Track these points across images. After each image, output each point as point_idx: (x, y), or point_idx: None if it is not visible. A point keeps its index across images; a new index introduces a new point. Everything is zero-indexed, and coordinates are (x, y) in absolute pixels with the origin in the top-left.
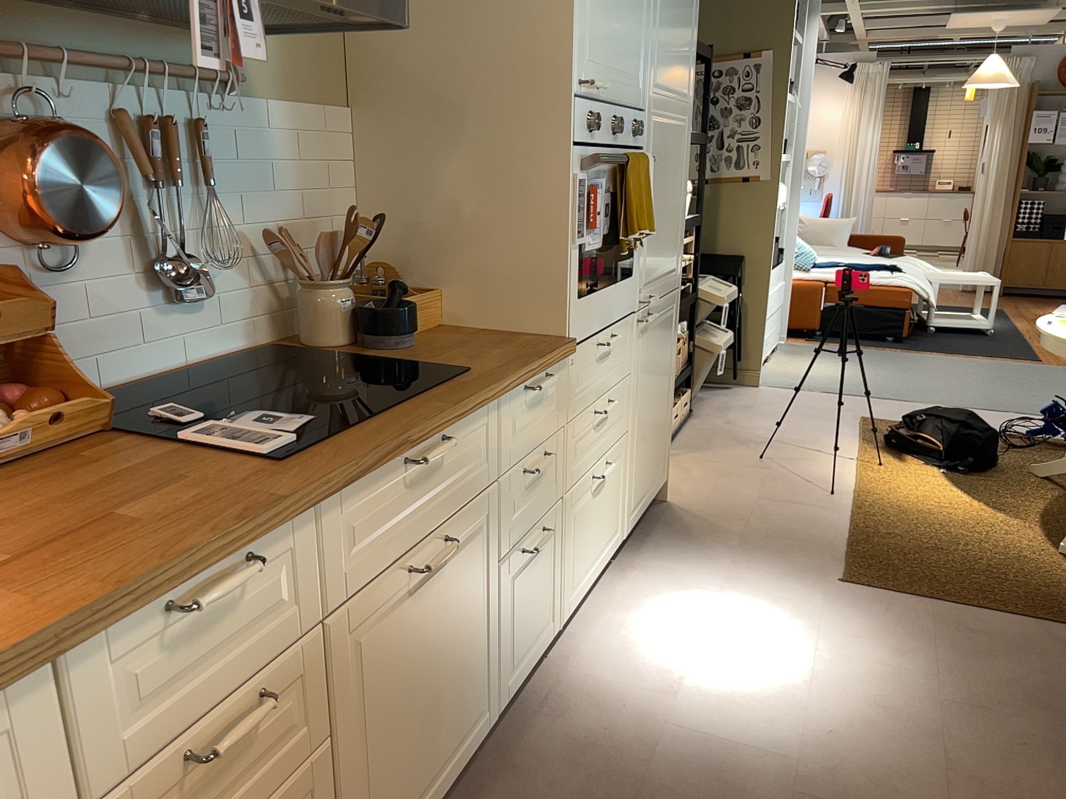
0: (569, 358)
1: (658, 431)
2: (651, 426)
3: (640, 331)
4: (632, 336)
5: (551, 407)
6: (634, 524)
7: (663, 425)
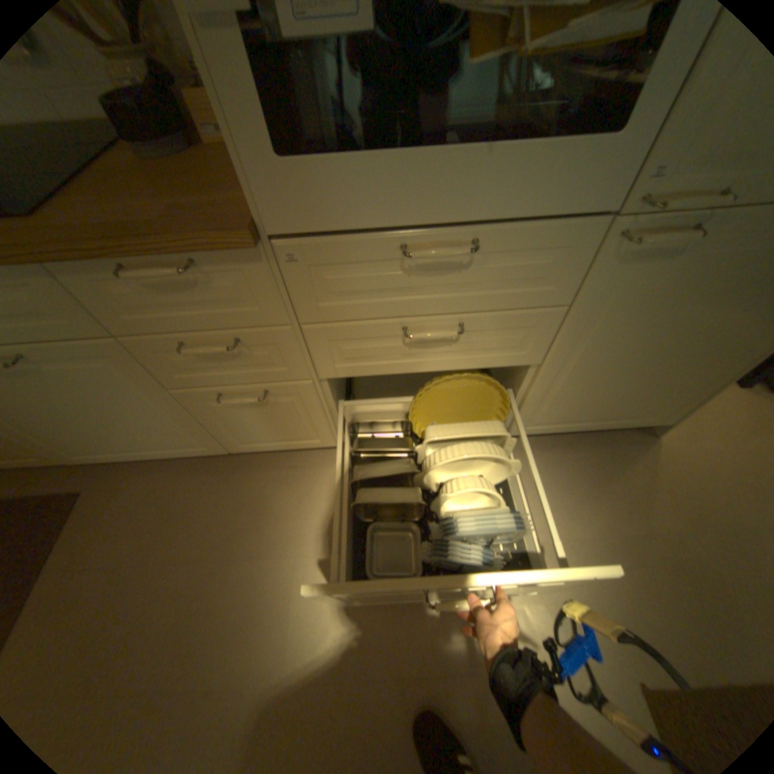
0: (275, 250)
1: (658, 383)
2: (632, 375)
3: (635, 250)
4: (580, 253)
5: (237, 298)
6: (539, 433)
7: (685, 381)
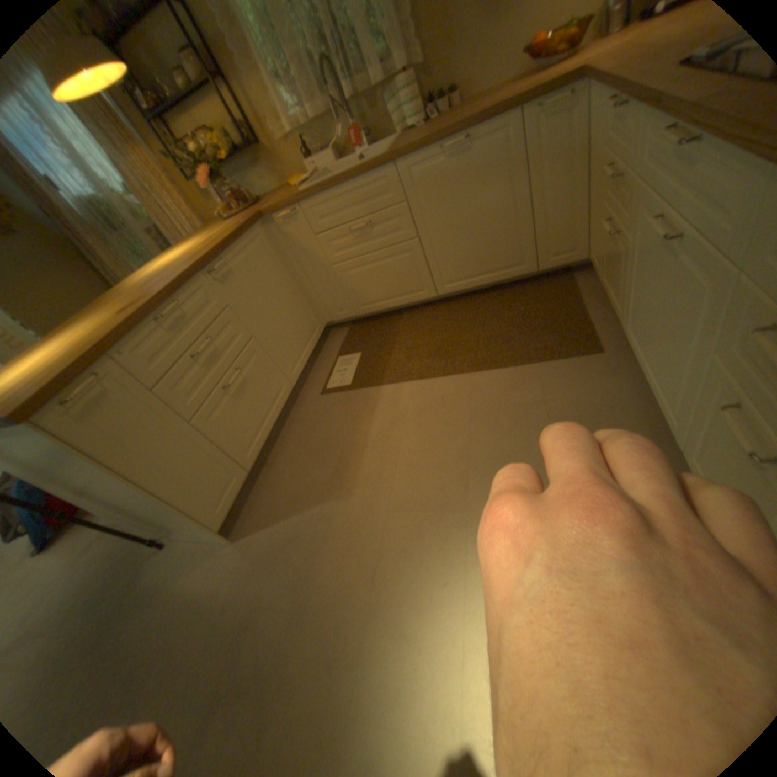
0: None
1: None
2: None
3: None
4: None
5: None
6: None
7: None
